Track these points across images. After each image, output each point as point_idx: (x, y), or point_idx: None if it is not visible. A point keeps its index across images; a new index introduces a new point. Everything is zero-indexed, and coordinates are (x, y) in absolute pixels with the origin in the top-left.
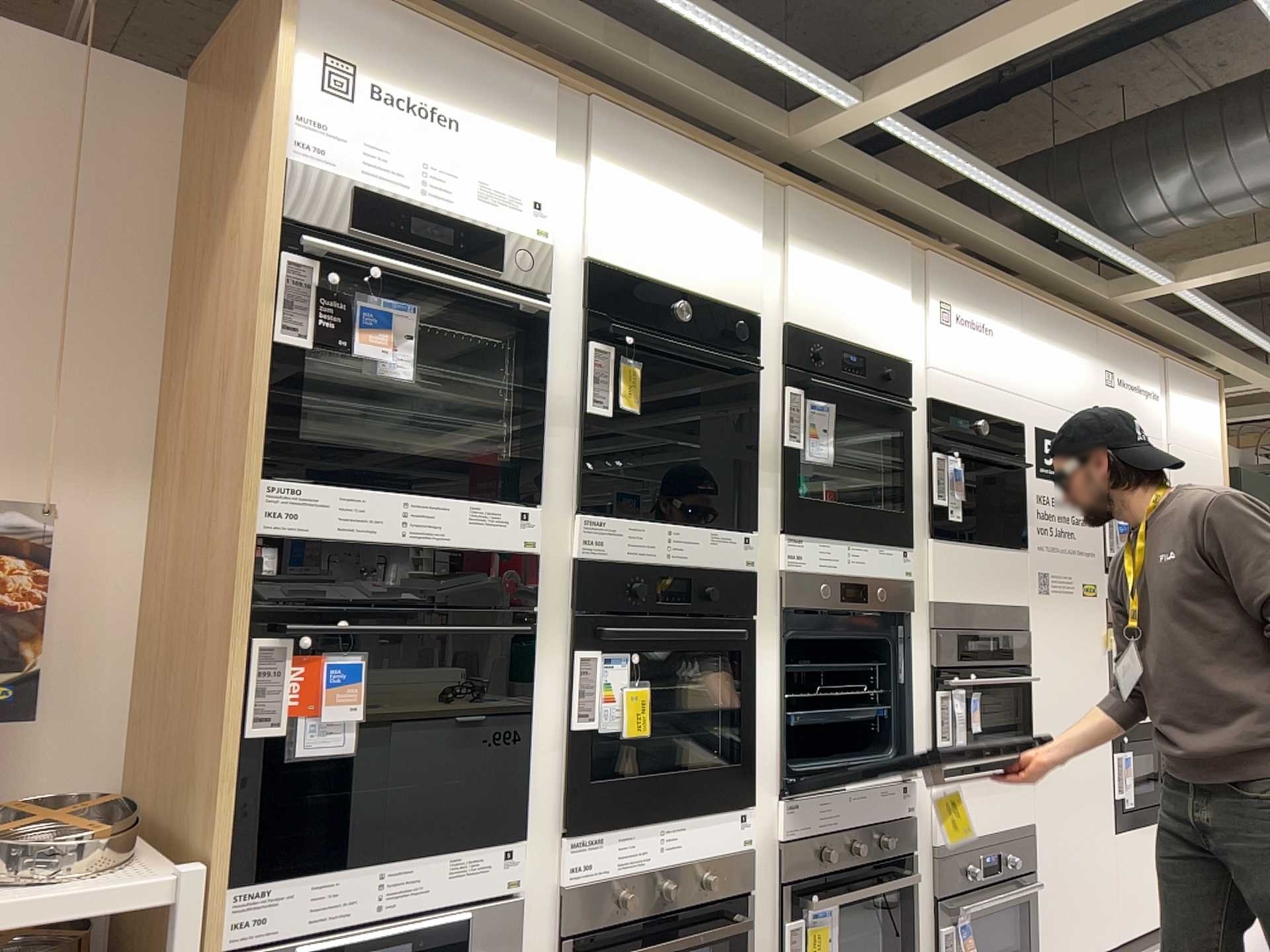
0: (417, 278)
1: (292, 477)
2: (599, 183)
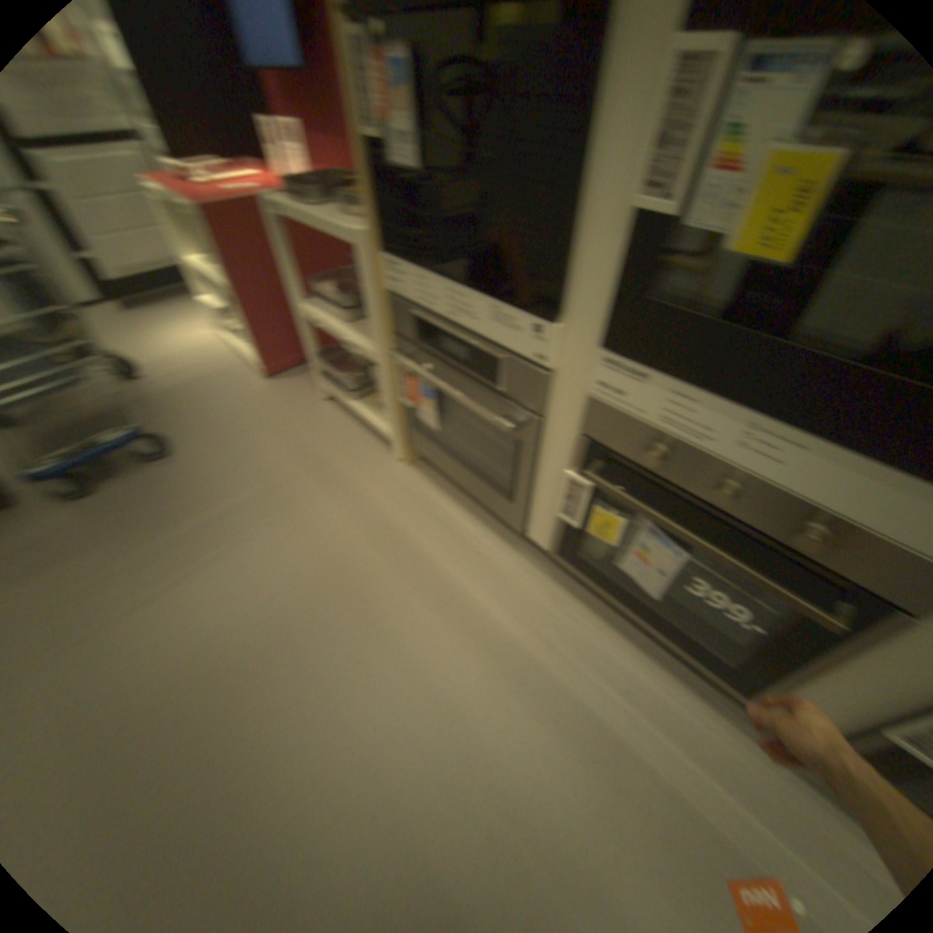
0: None
1: None
2: None
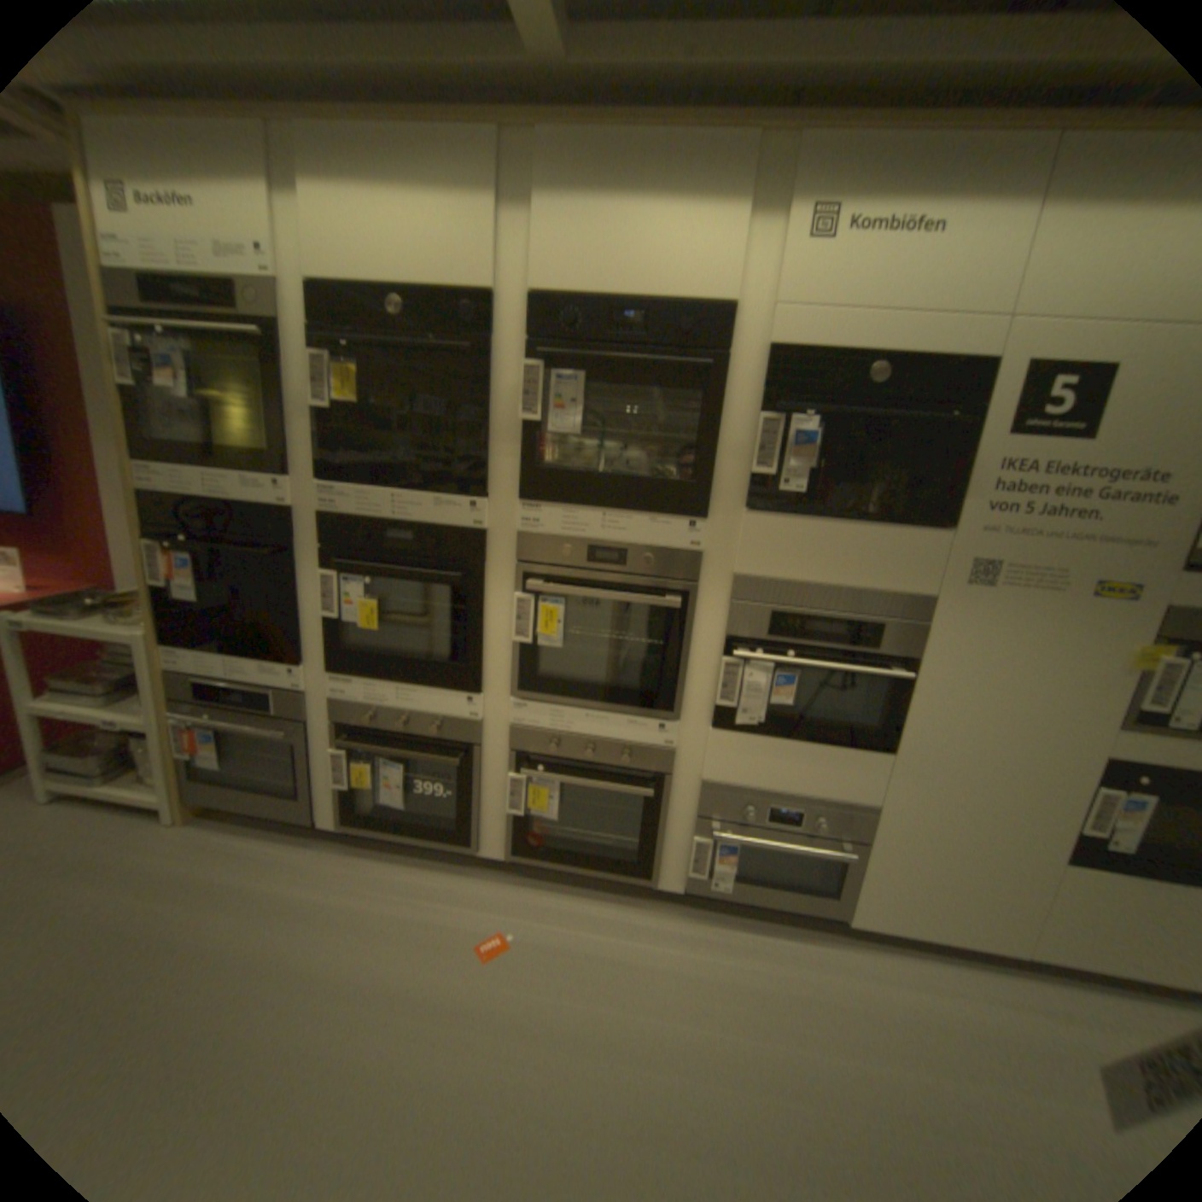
0: (179, 328)
1: (147, 463)
2: (304, 202)
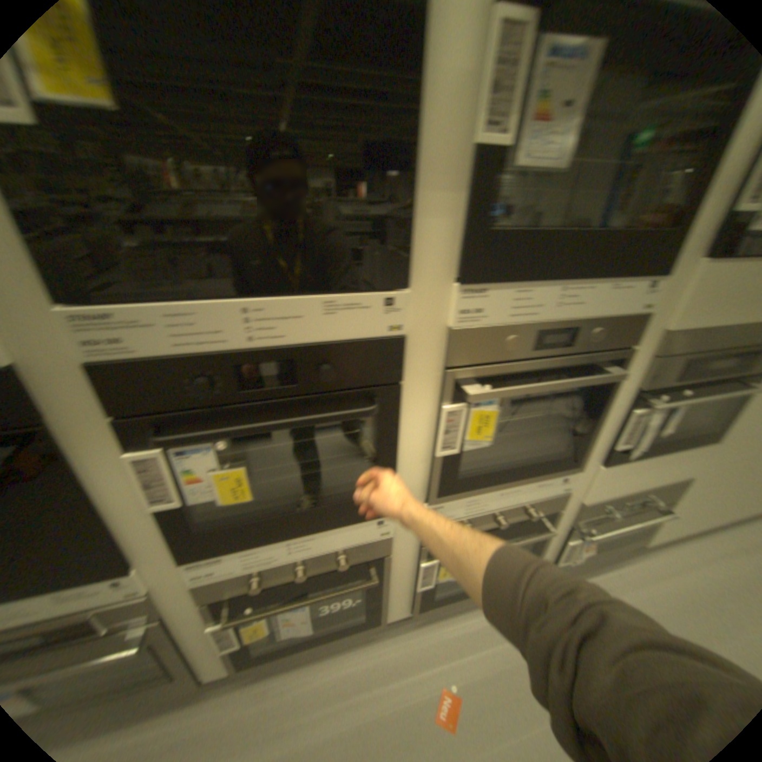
0: None
1: None
2: None
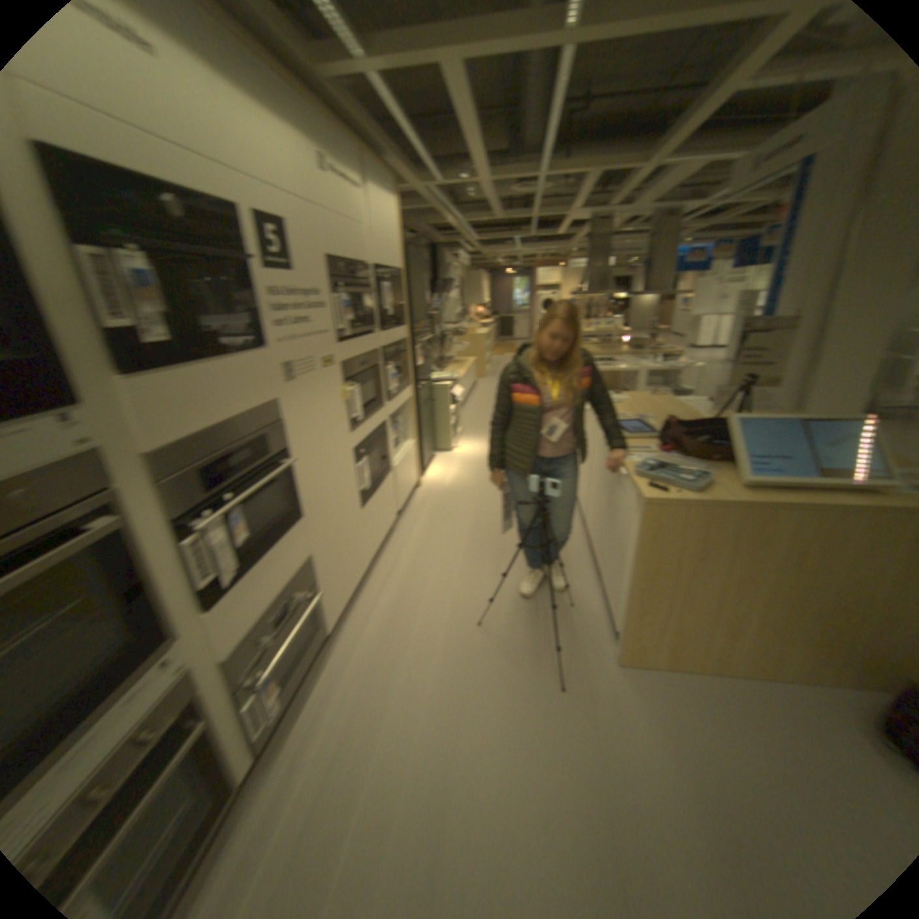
0: None
1: None
2: None
